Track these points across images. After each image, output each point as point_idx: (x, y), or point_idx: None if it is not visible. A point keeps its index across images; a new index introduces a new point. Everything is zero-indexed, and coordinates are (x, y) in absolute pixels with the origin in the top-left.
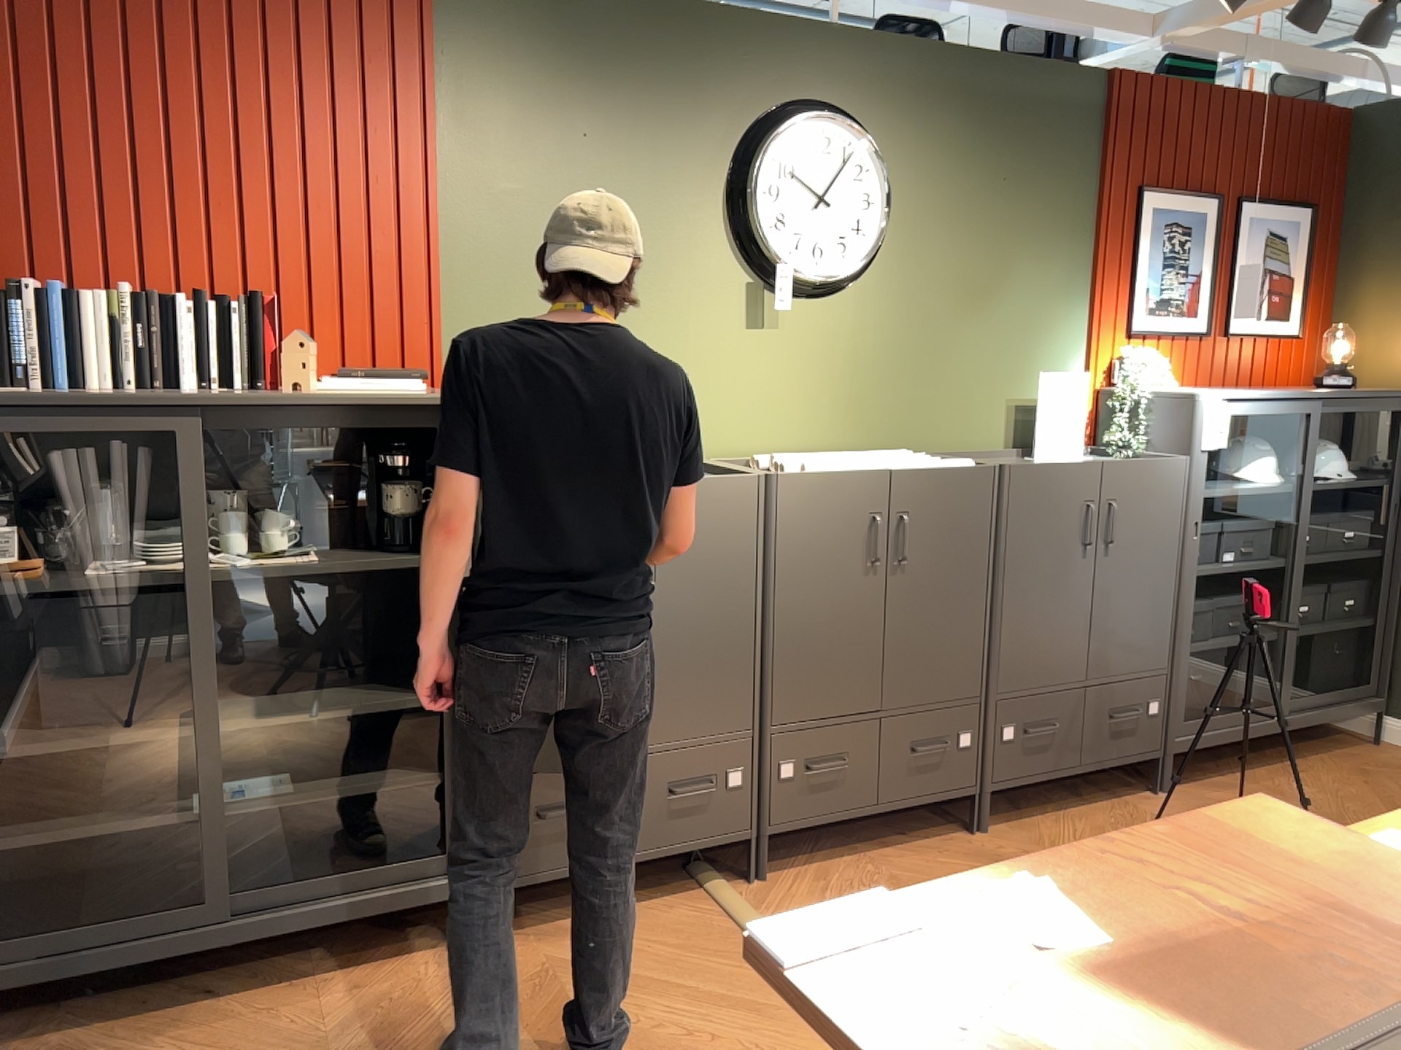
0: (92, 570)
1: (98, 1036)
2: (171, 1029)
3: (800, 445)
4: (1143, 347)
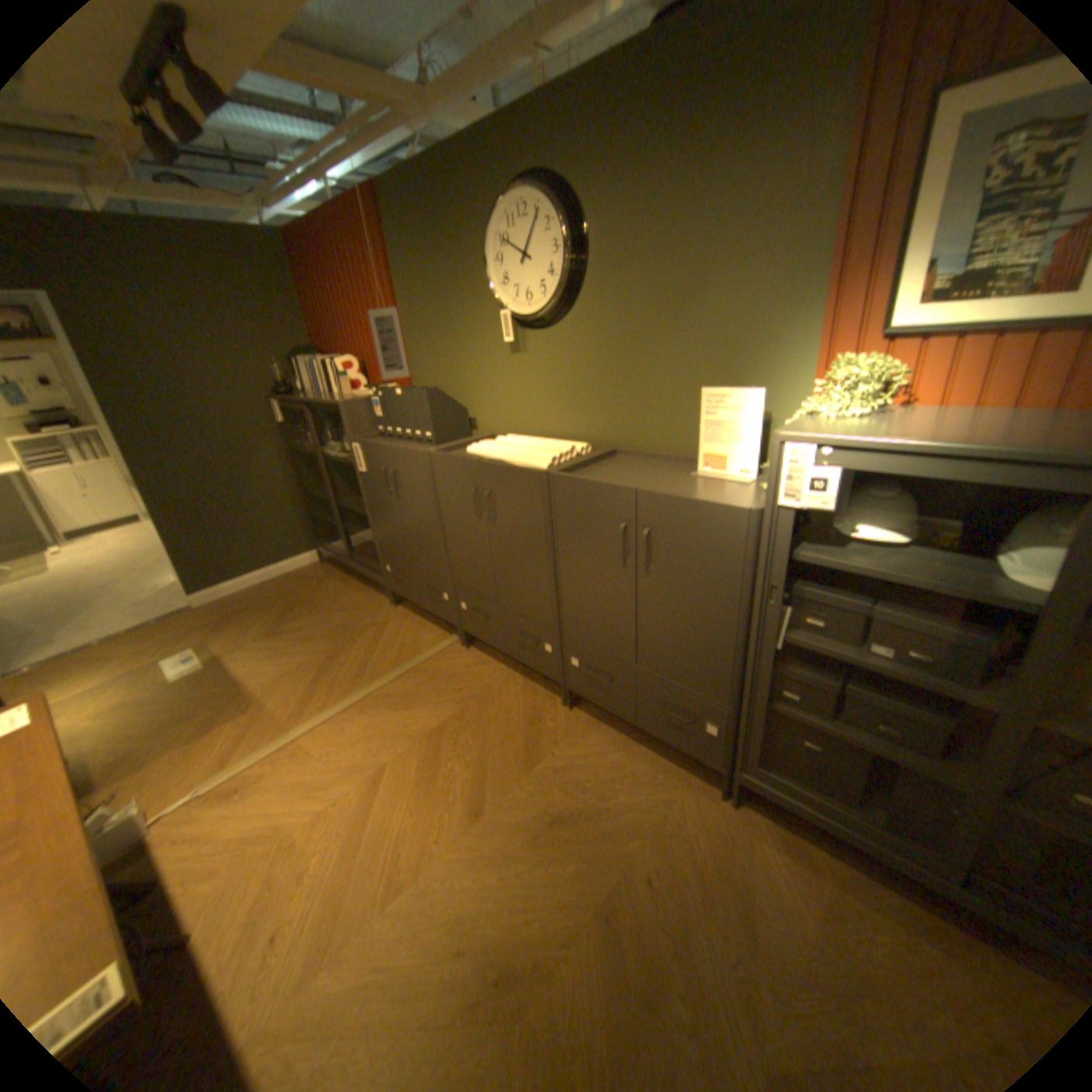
0: (321, 449)
1: (336, 575)
2: (340, 582)
3: (546, 431)
4: (875, 355)
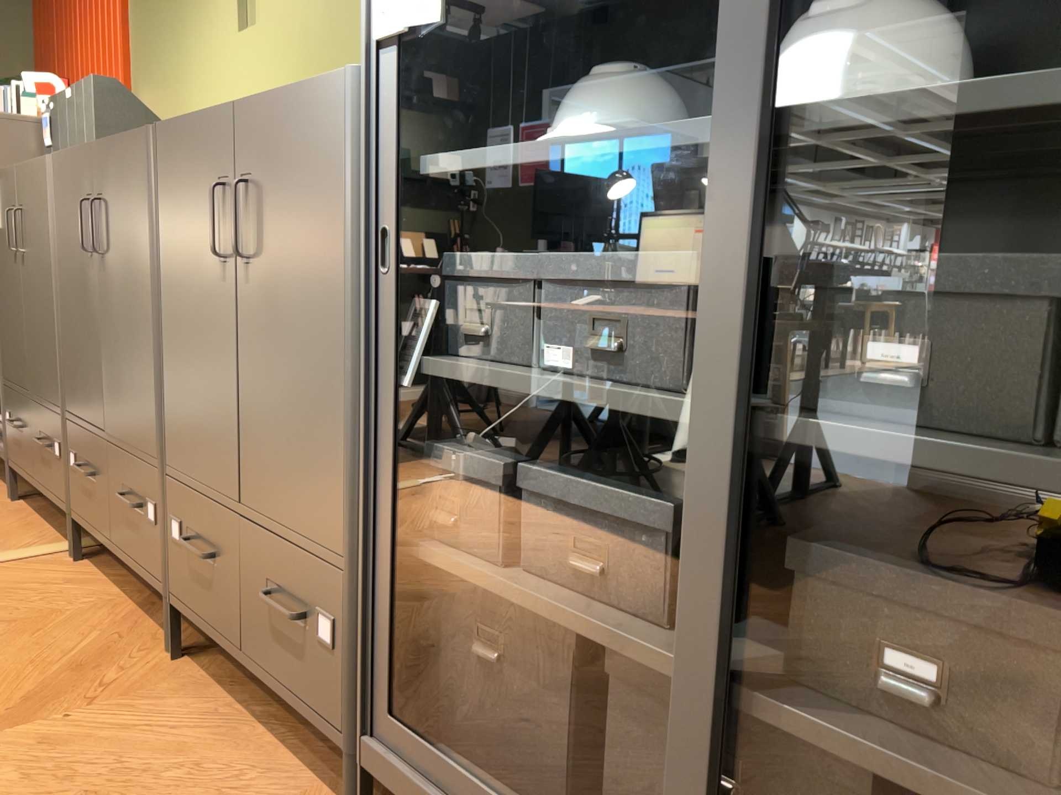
0: None
1: None
2: None
3: None
4: None
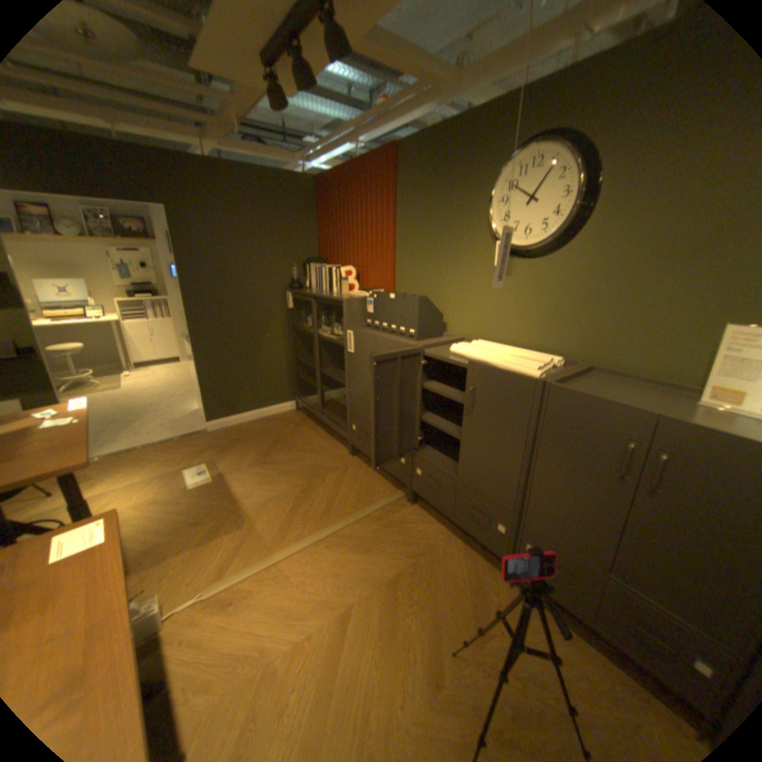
0: (315, 331)
1: (308, 423)
2: (311, 429)
3: (516, 341)
4: None
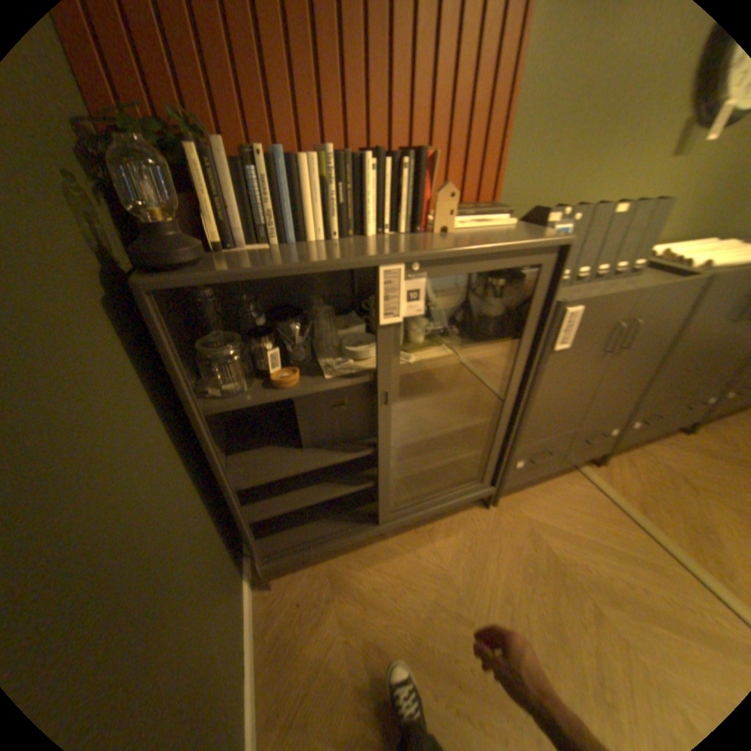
0: (324, 371)
1: (344, 567)
2: (375, 563)
3: (663, 236)
4: None
